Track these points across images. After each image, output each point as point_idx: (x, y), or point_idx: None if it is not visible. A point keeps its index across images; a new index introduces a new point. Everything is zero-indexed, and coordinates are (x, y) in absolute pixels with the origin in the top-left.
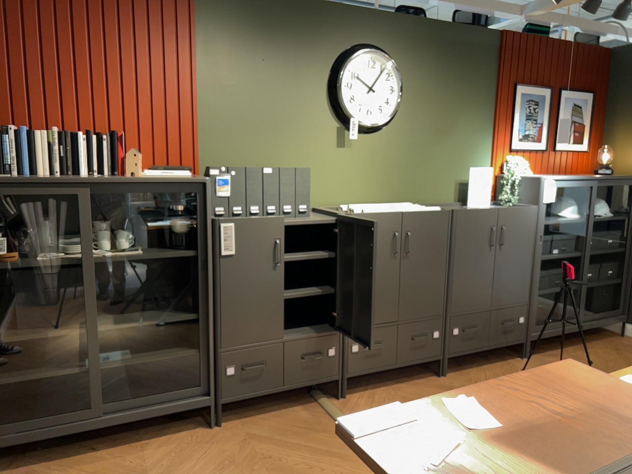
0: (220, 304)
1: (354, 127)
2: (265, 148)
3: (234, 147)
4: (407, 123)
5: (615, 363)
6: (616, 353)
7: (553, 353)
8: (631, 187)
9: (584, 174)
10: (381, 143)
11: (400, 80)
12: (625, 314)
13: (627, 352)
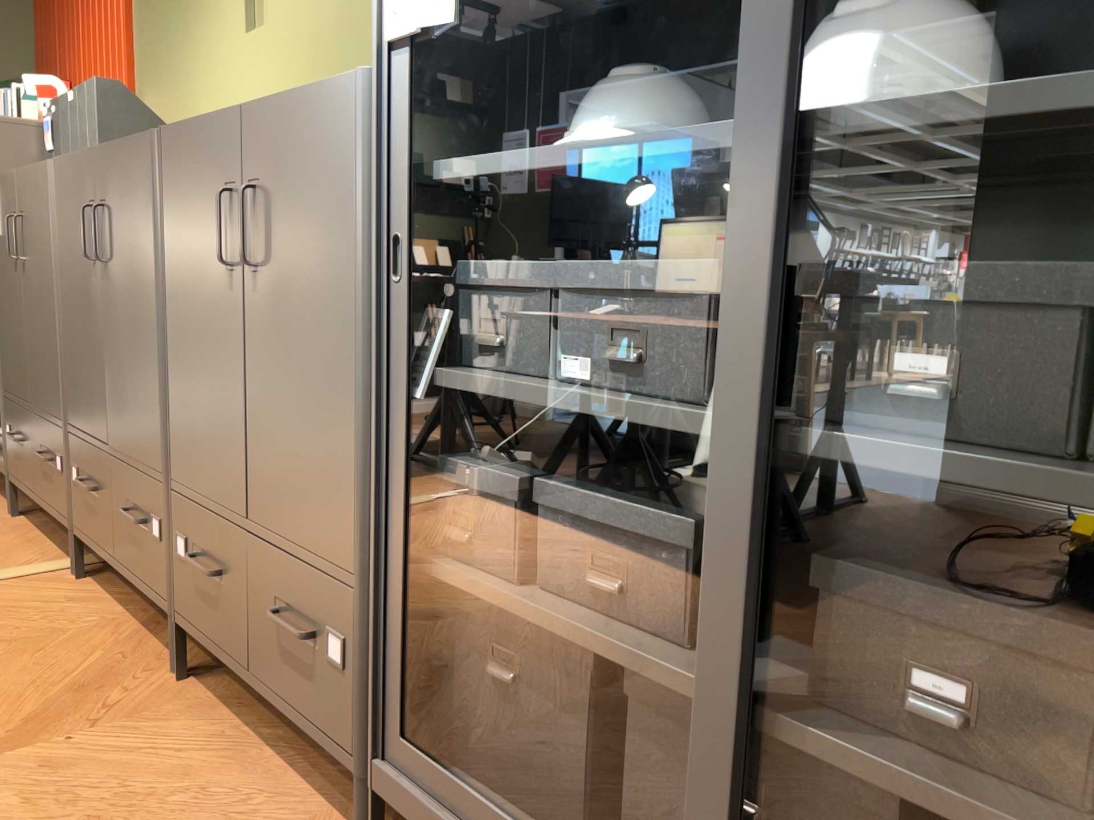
0: None
1: None
2: (179, 70)
3: (157, 79)
4: None
5: None
6: None
7: None
8: None
9: None
10: None
11: None
12: None
13: None
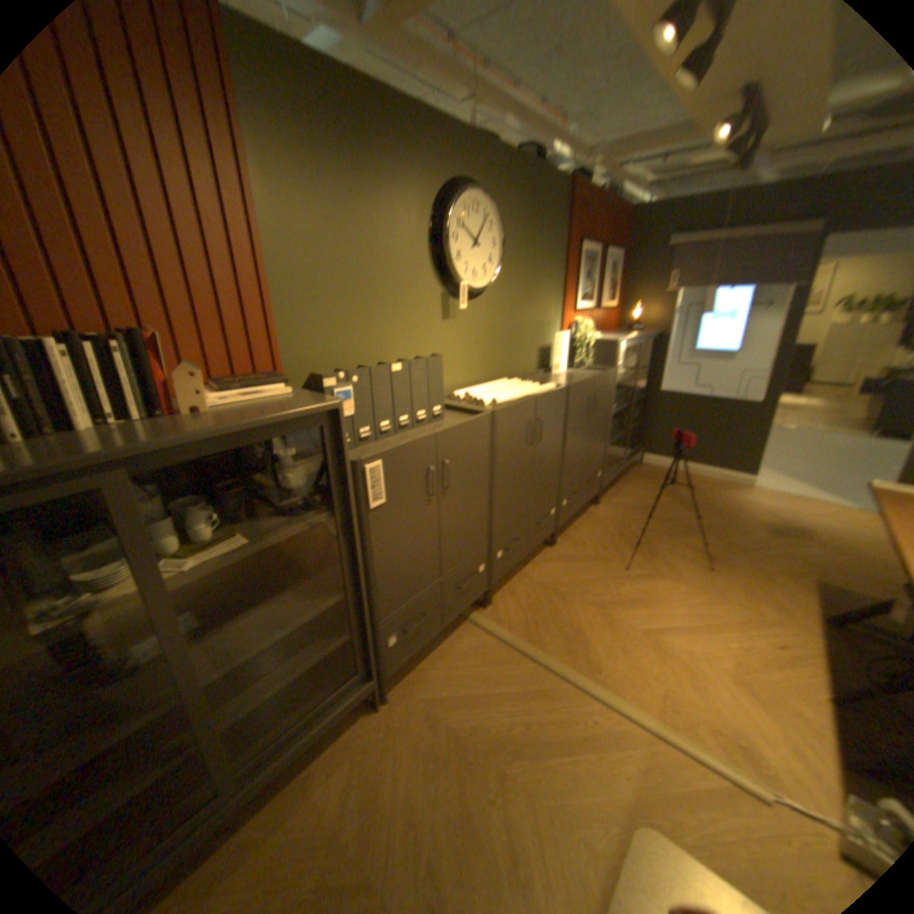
0: (374, 572)
1: (463, 294)
2: (364, 330)
3: (324, 332)
4: (501, 286)
5: (656, 493)
6: (649, 483)
7: (609, 494)
8: (651, 340)
9: (614, 330)
10: (481, 312)
11: (495, 231)
12: (643, 447)
13: (655, 480)
